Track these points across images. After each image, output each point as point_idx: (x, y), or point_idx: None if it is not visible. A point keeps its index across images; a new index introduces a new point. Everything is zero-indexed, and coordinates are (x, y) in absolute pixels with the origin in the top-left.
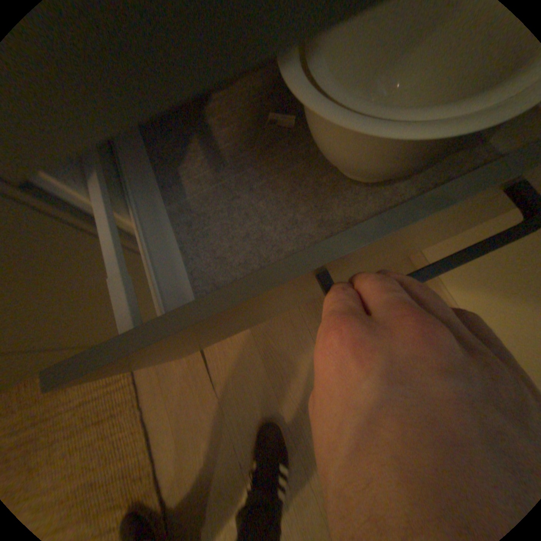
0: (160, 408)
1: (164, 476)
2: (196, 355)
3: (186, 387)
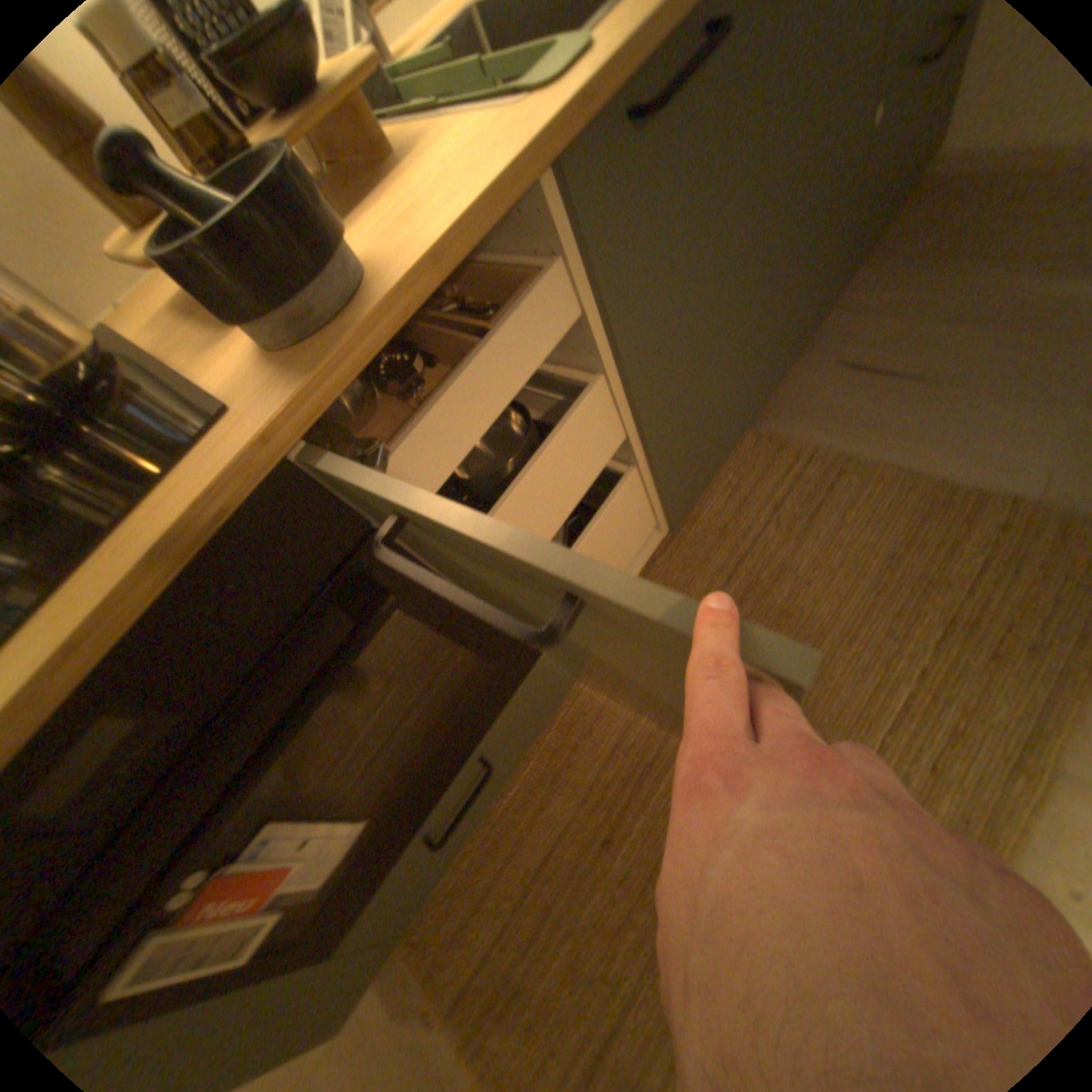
0: (878, 438)
1: (970, 477)
2: (860, 375)
3: (885, 403)
